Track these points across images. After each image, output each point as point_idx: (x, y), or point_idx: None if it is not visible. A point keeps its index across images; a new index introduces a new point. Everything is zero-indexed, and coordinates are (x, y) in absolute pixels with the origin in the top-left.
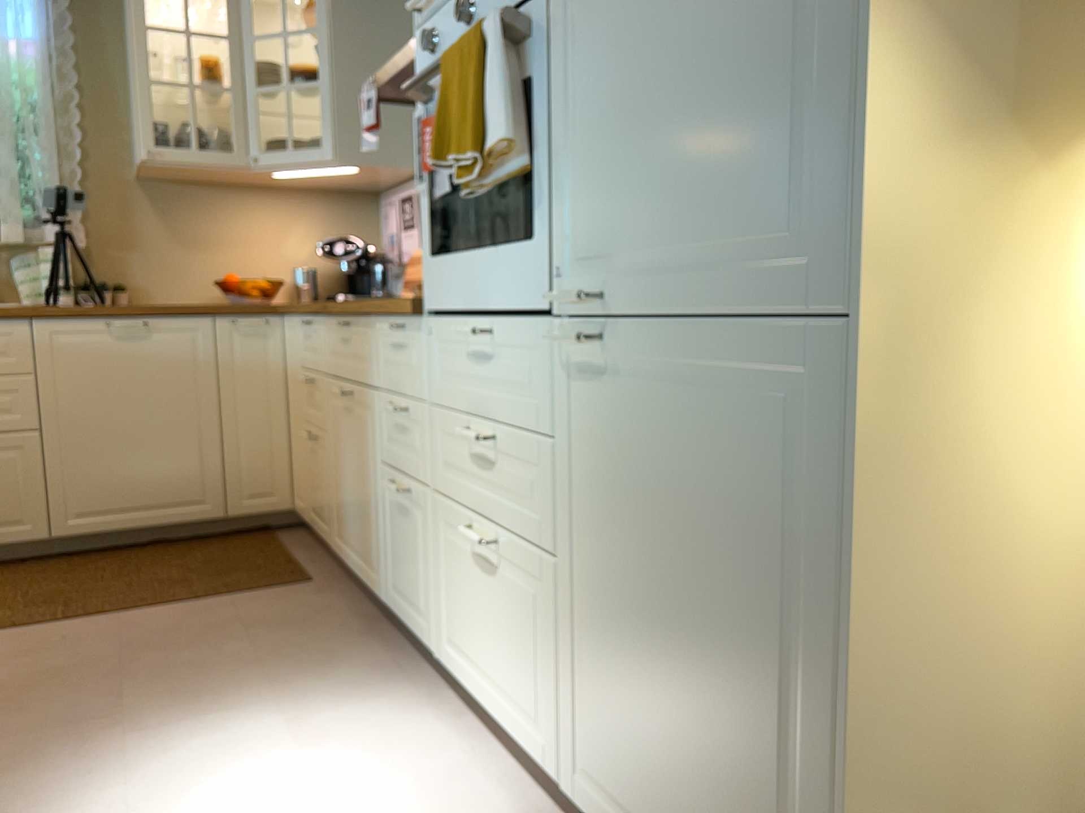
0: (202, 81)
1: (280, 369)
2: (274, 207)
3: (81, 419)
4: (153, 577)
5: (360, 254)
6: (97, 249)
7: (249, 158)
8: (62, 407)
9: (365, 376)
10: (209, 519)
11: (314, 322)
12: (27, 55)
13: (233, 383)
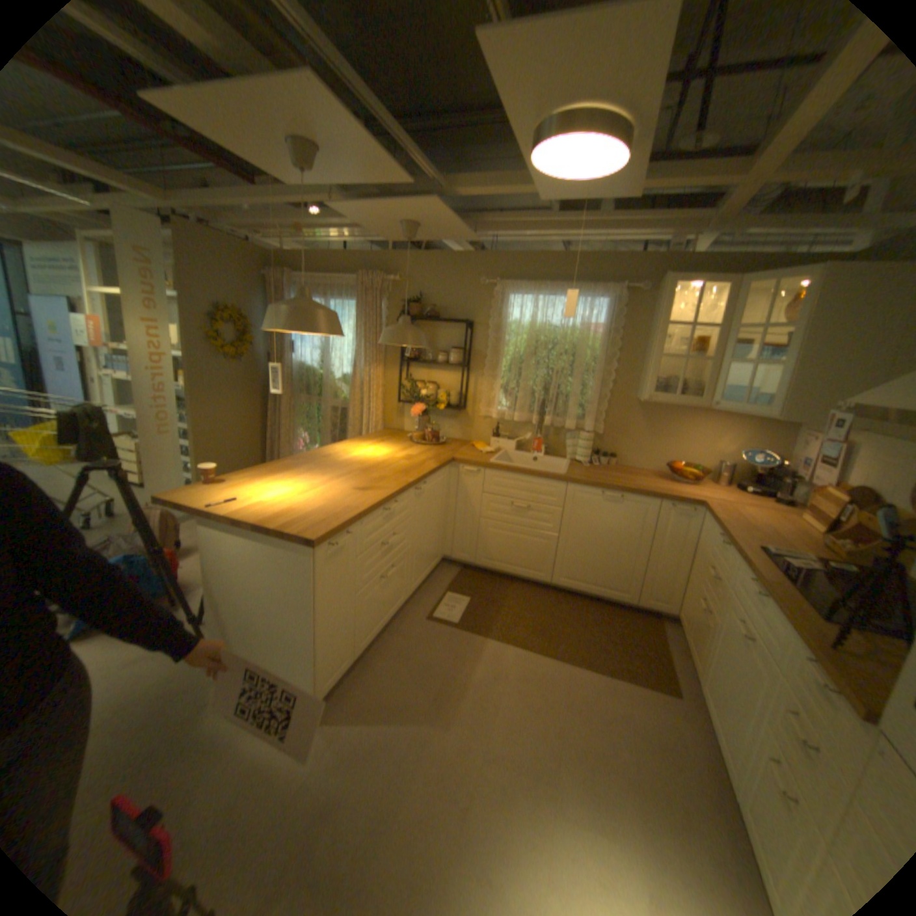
0: (695, 352)
1: (696, 538)
2: (718, 421)
3: (578, 535)
4: (592, 637)
5: (776, 466)
6: (607, 433)
7: (712, 403)
8: (572, 527)
9: (773, 650)
10: (628, 603)
11: (733, 549)
12: (599, 333)
13: (663, 539)
